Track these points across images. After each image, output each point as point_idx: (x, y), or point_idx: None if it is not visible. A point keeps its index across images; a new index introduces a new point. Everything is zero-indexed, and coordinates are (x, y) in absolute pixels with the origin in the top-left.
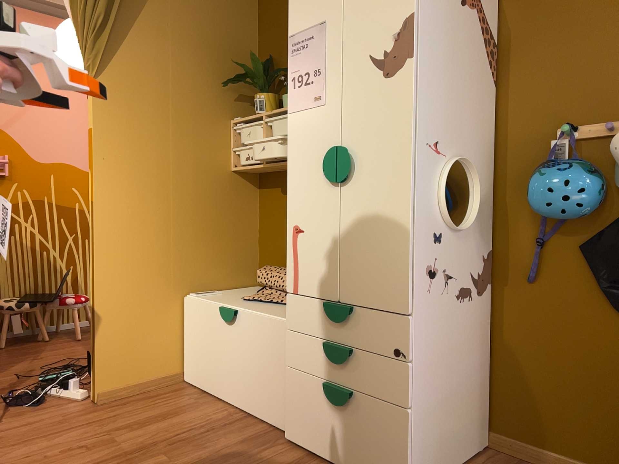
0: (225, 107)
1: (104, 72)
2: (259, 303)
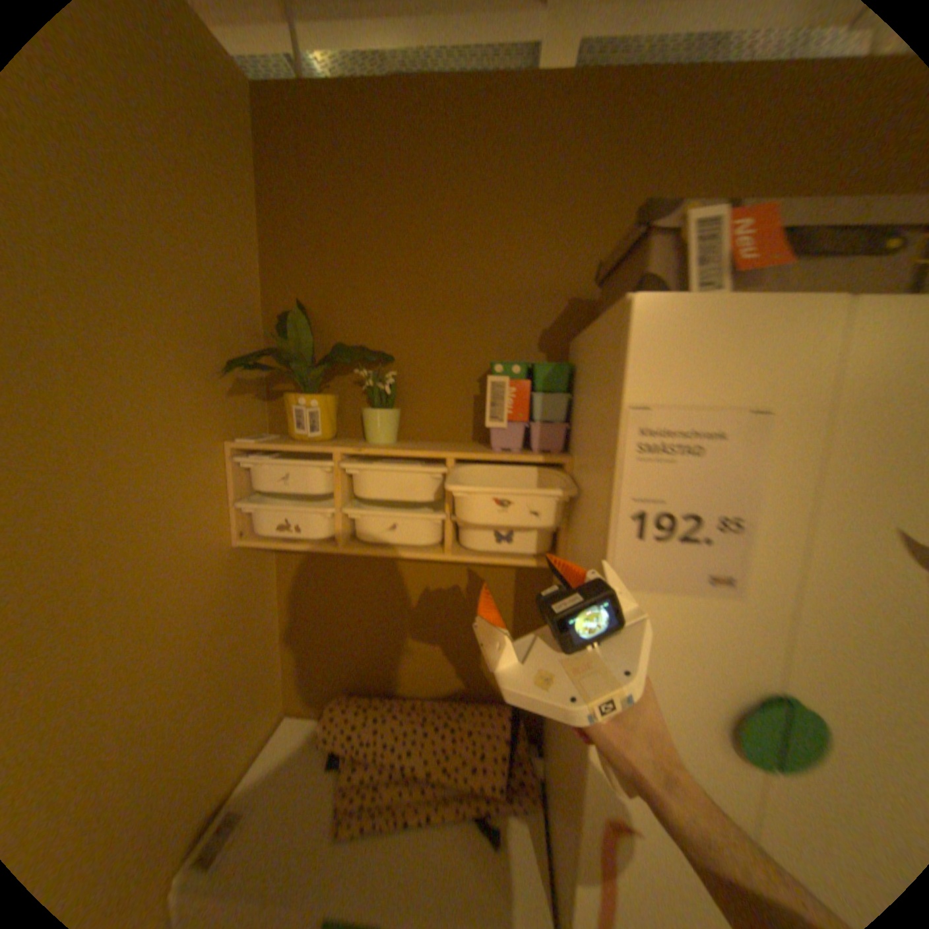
0: (213, 416)
1: None
2: (388, 846)
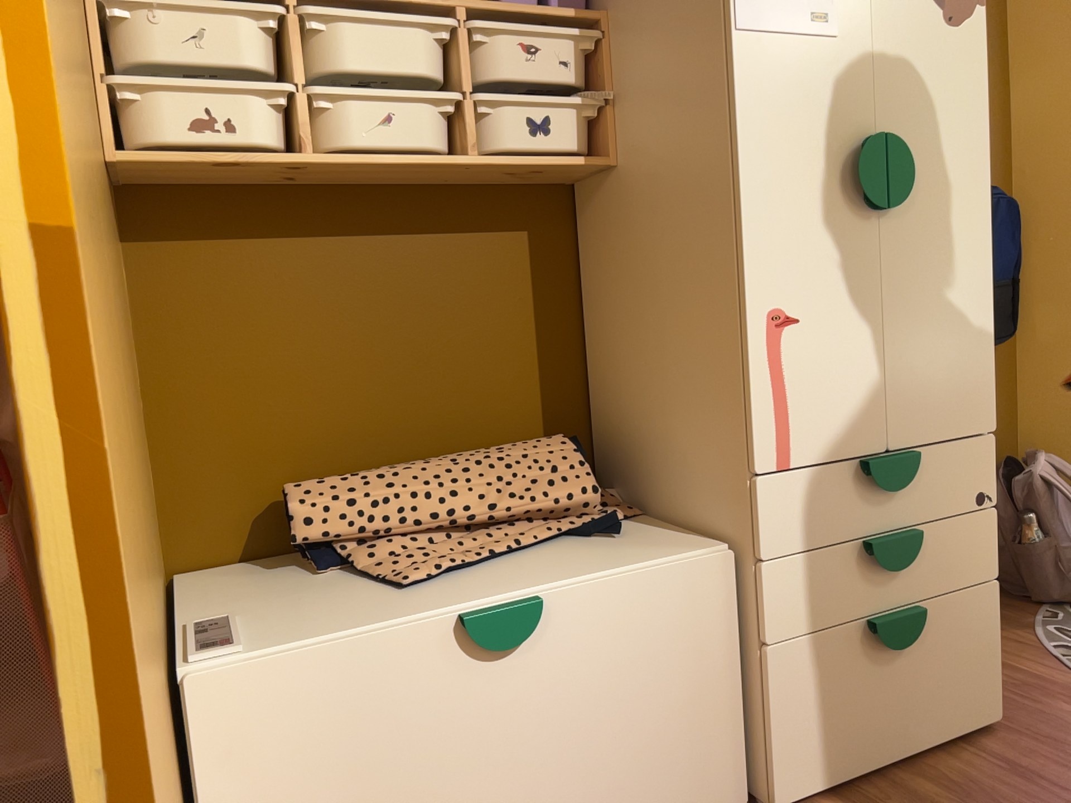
0: None
1: None
2: (483, 572)
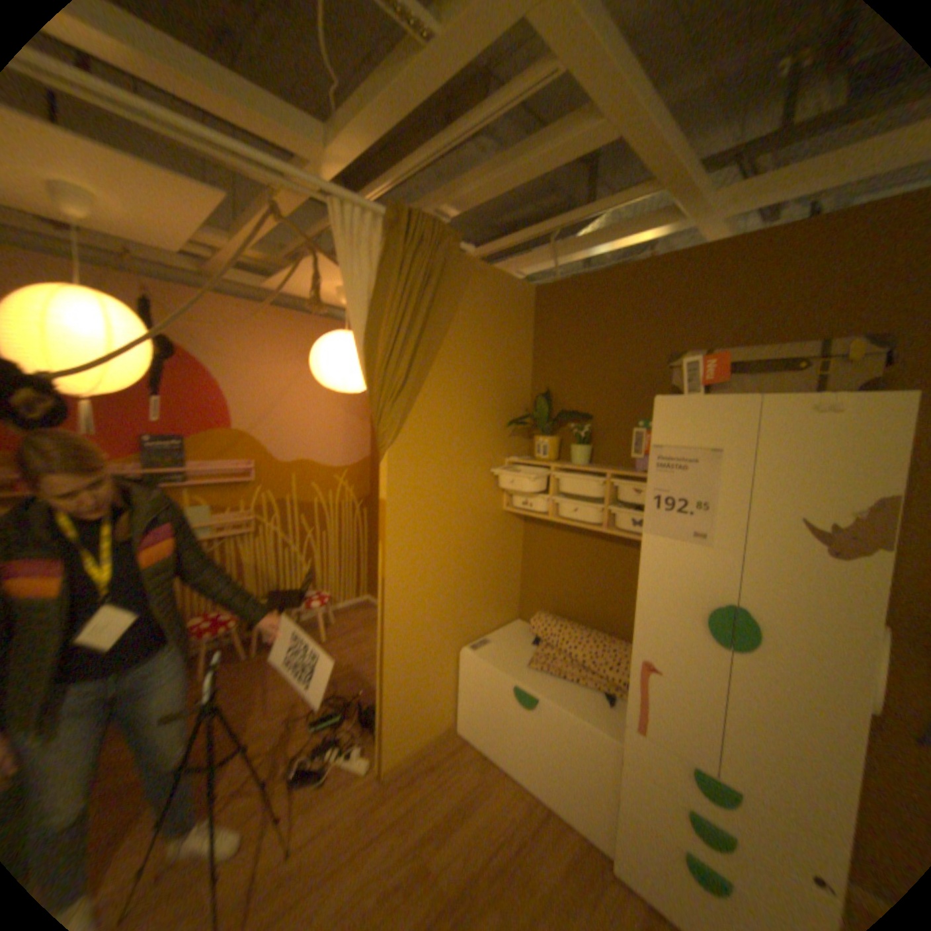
0: (501, 445)
1: (398, 436)
2: (554, 680)
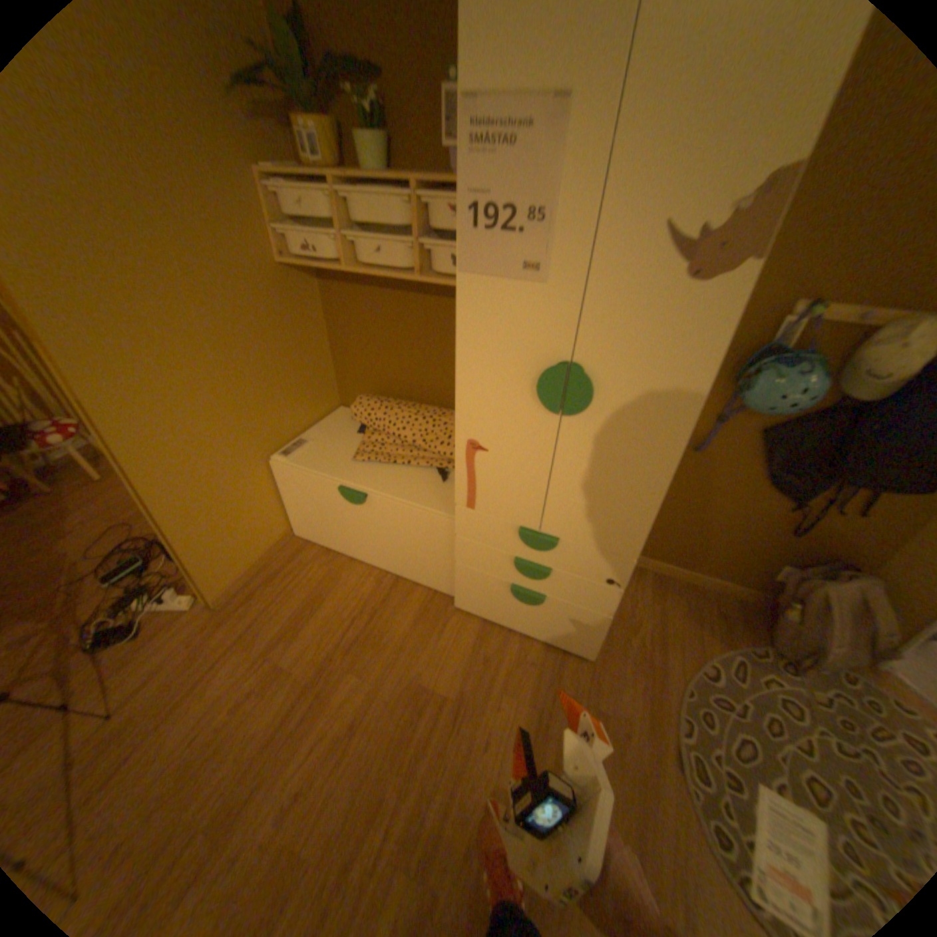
0: (236, 140)
1: None
2: (382, 468)
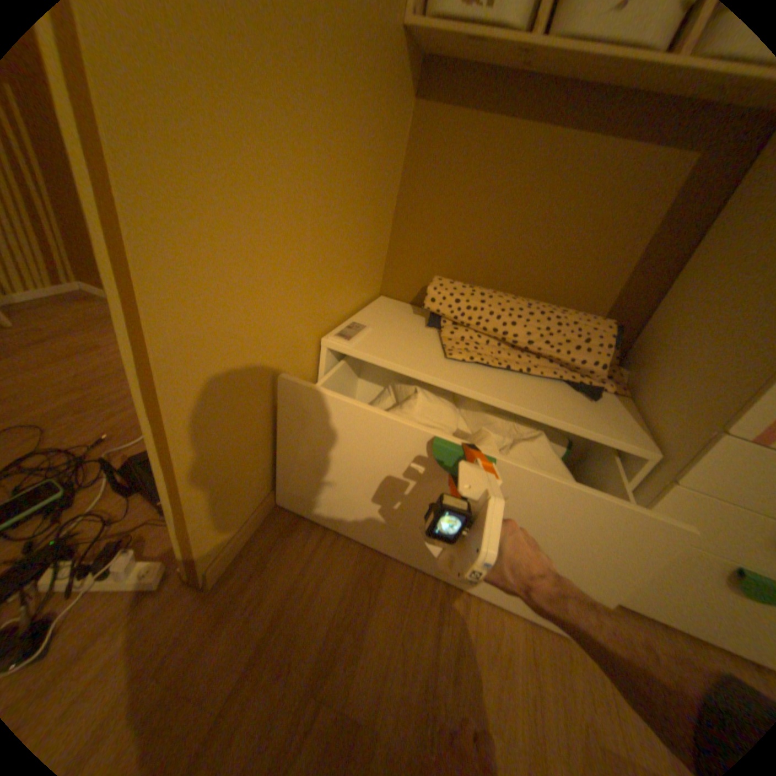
0: None
1: None
2: (493, 372)
